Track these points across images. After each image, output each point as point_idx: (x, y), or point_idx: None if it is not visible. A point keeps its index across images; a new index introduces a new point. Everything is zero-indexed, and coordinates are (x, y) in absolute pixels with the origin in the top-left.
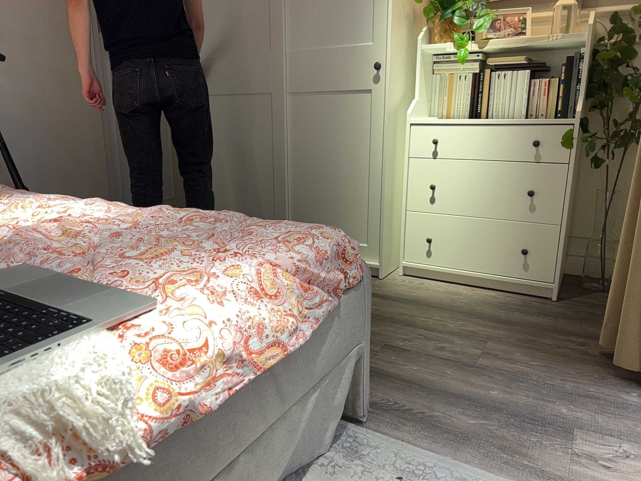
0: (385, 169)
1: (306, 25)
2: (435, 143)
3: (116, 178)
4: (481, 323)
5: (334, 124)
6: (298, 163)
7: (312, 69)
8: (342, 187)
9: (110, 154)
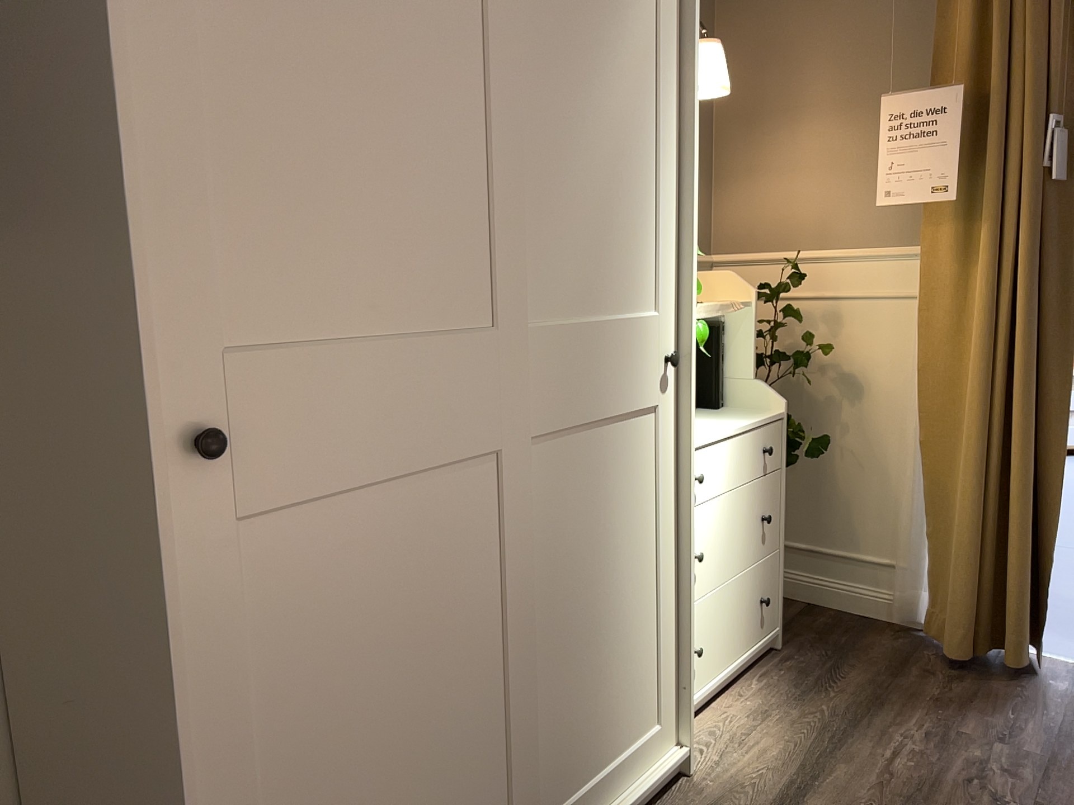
0: (687, 551)
1: (556, 264)
2: (700, 479)
3: None
4: (872, 710)
5: (606, 489)
6: (544, 616)
7: (573, 372)
8: (621, 622)
9: None
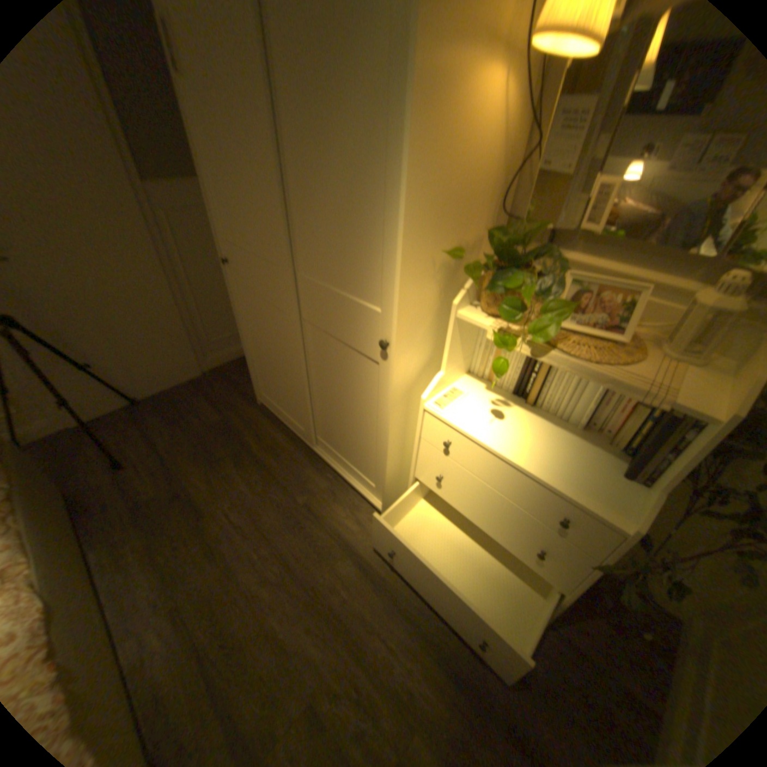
0: (387, 448)
1: (310, 247)
2: (446, 446)
3: (192, 322)
4: (433, 666)
5: (344, 372)
6: (317, 386)
7: (320, 305)
8: (354, 430)
9: (179, 304)
